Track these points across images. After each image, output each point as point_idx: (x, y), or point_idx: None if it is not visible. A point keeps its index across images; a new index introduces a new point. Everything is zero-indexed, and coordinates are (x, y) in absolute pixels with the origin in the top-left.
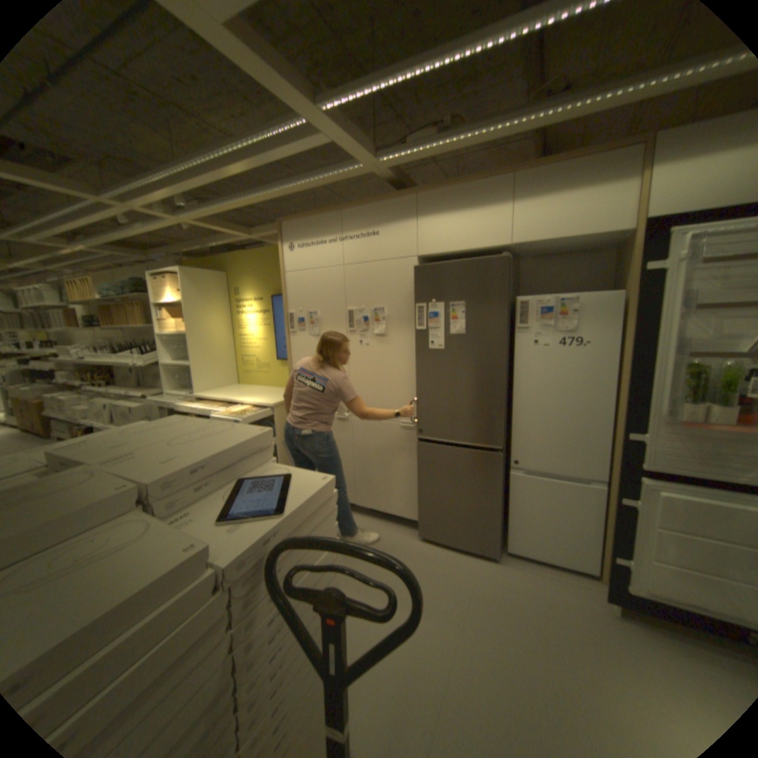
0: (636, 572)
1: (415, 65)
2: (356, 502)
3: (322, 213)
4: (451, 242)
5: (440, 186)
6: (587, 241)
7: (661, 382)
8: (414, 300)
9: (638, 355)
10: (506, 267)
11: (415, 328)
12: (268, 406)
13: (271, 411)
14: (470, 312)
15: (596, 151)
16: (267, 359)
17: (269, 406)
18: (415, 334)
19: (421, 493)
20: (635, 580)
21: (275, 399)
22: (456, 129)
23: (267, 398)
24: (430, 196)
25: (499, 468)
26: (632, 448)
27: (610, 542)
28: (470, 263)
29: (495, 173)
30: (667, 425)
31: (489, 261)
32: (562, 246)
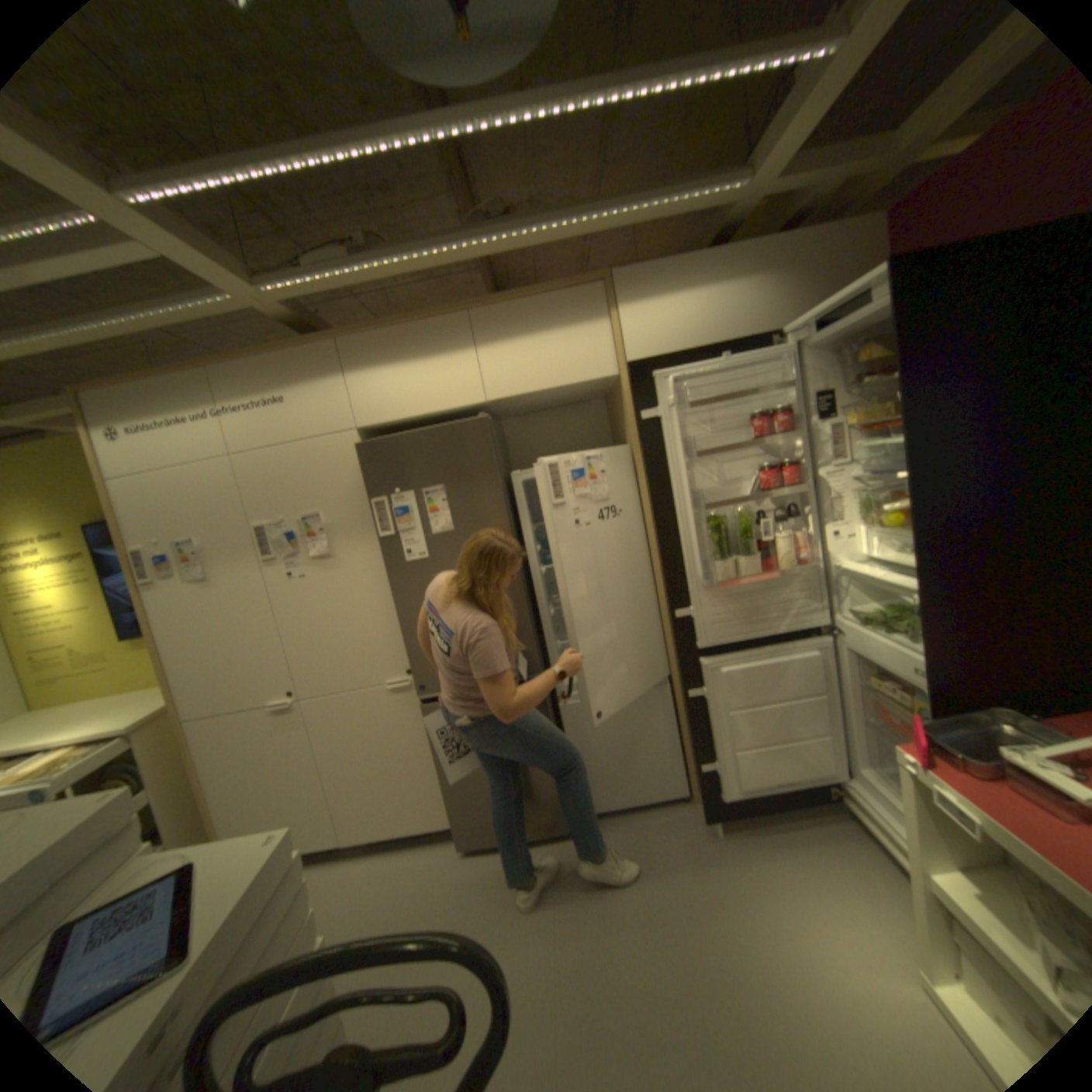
0: (722, 773)
1: (291, 156)
2: (338, 844)
3: (167, 373)
4: (404, 405)
5: (370, 328)
6: (573, 393)
7: (688, 543)
8: (367, 493)
9: (658, 517)
10: (486, 432)
11: (377, 535)
12: (115, 735)
13: (124, 742)
14: (453, 499)
15: (556, 288)
16: (95, 645)
17: (118, 734)
18: (379, 544)
19: (445, 783)
20: (724, 784)
21: (128, 716)
22: (375, 252)
23: (109, 719)
24: (357, 342)
25: (544, 704)
26: (680, 627)
27: (688, 748)
28: (437, 431)
29: (444, 312)
30: (705, 590)
31: (463, 426)
32: (546, 400)
